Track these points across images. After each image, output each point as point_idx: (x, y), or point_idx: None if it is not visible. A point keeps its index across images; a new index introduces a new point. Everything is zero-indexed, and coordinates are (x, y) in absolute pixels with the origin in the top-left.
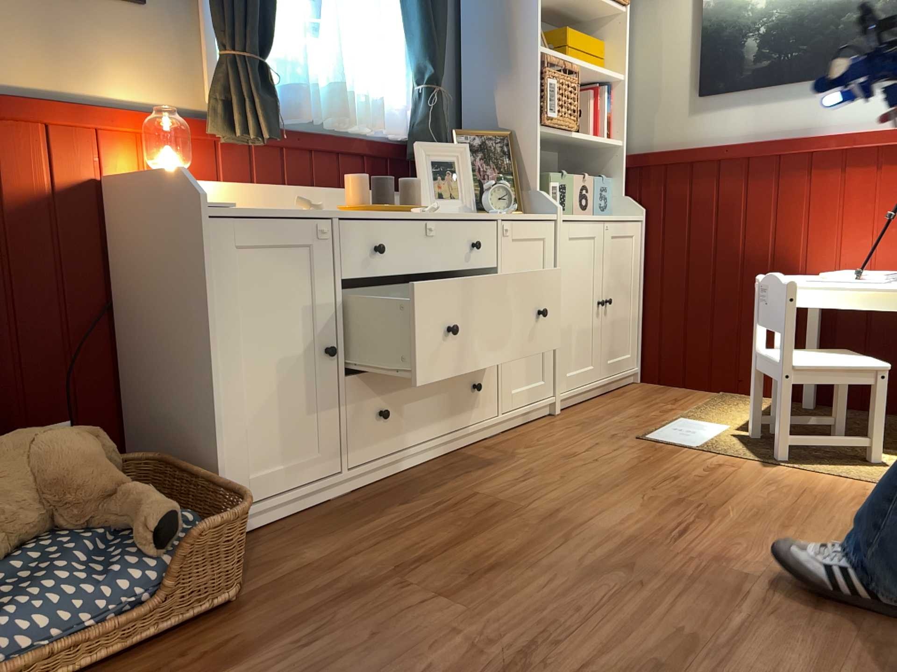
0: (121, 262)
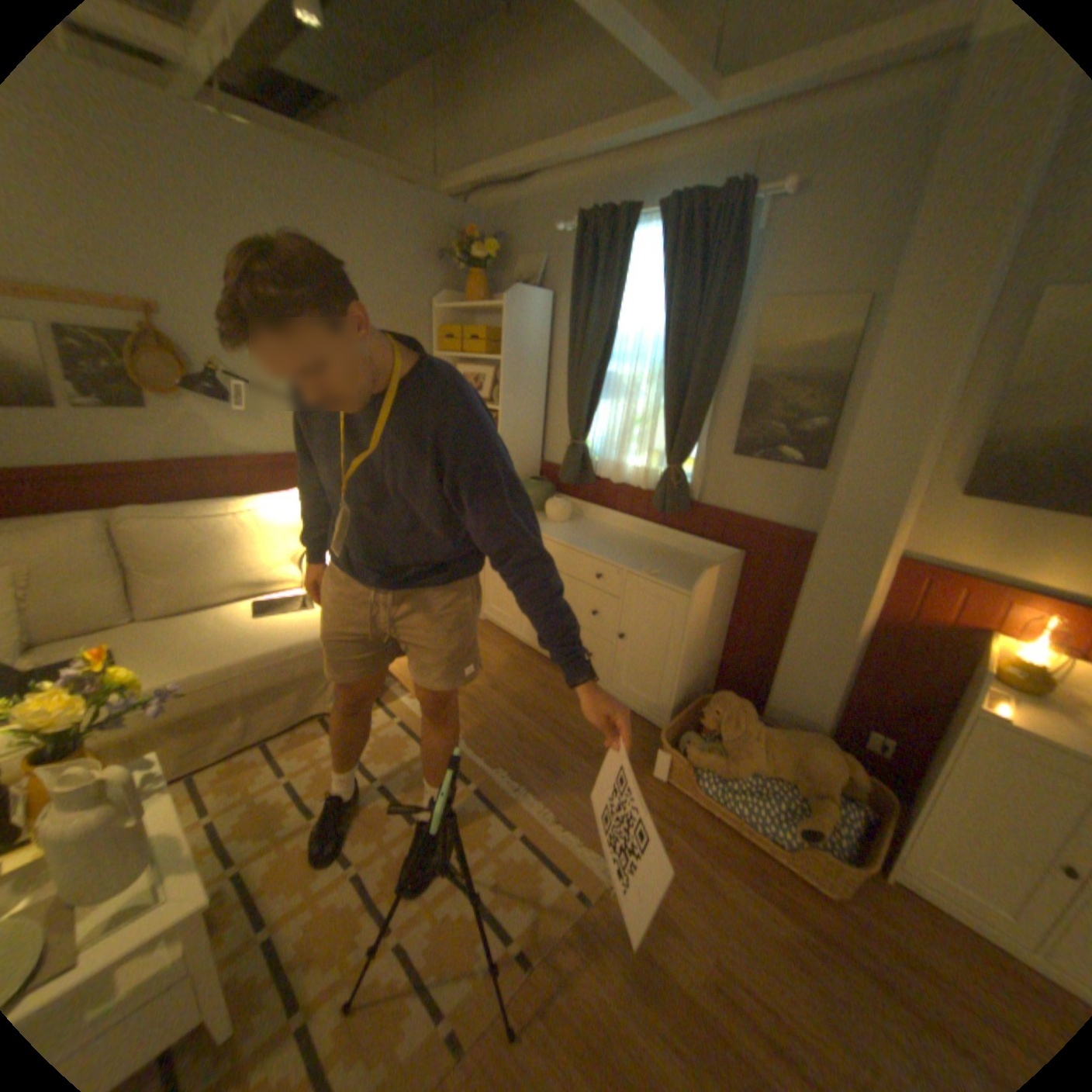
0: (971, 688)
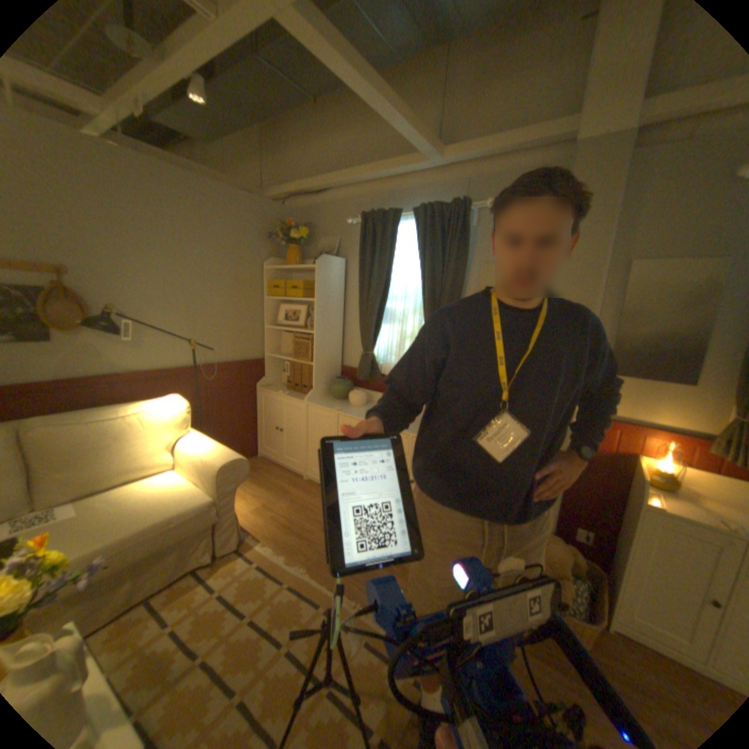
0: (632, 492)
